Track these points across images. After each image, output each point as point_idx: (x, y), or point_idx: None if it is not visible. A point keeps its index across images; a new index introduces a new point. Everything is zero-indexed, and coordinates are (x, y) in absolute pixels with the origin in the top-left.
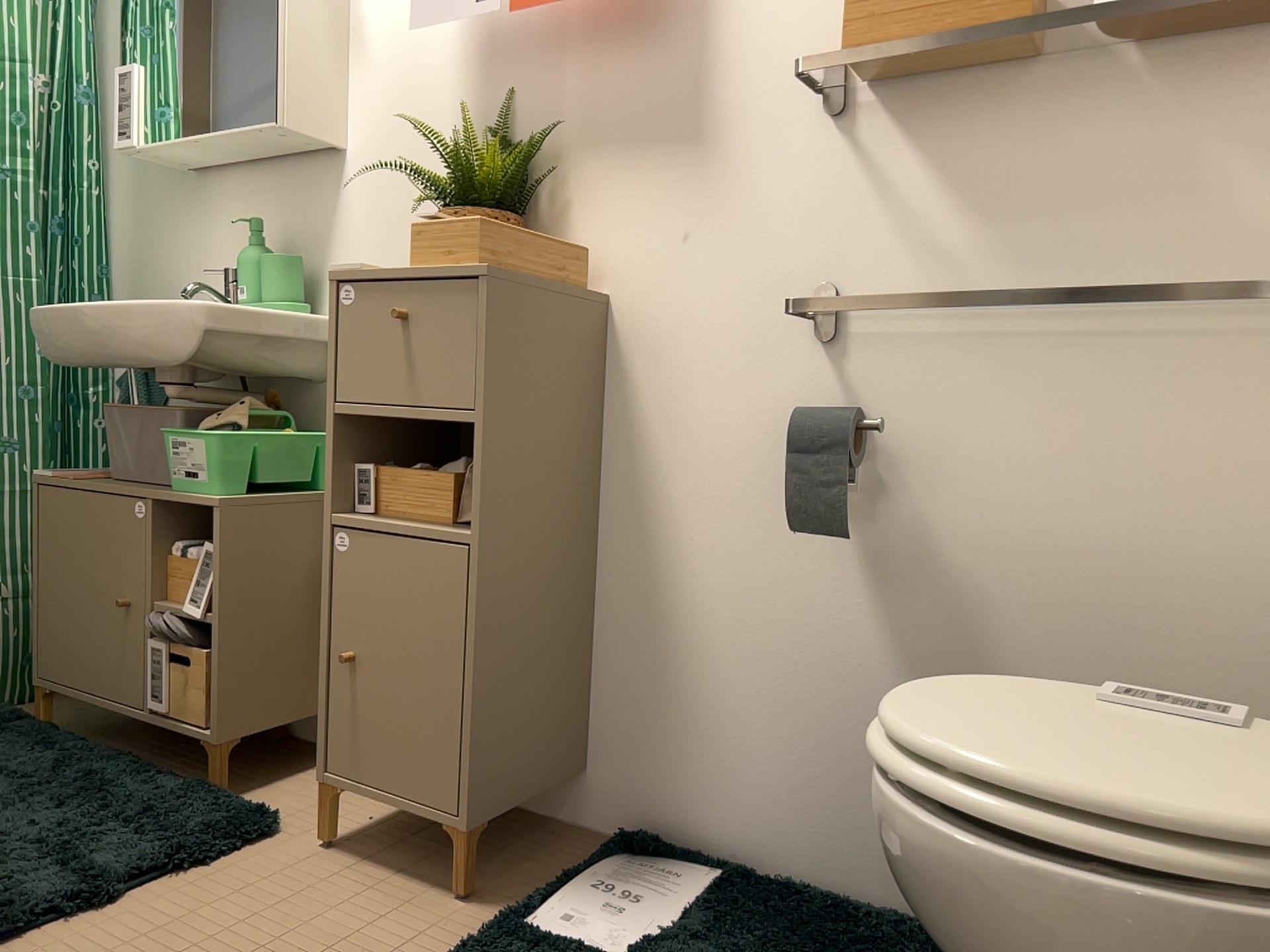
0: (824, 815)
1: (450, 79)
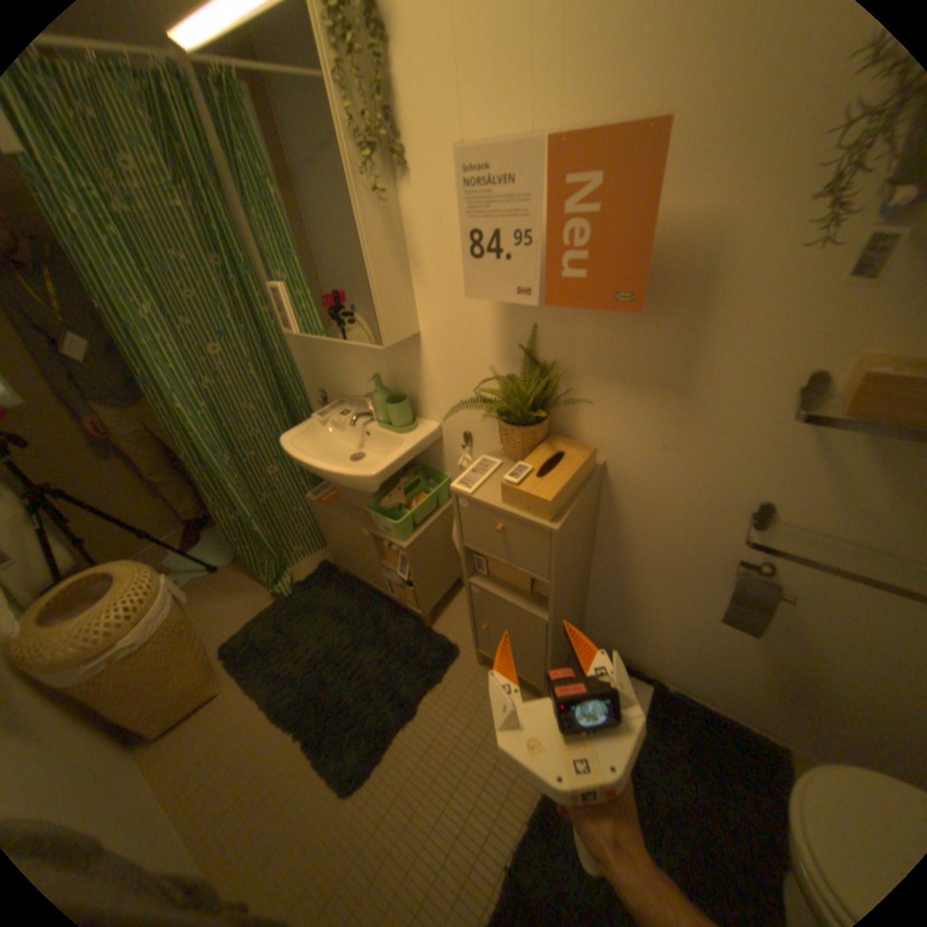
0: (706, 682)
1: (488, 304)
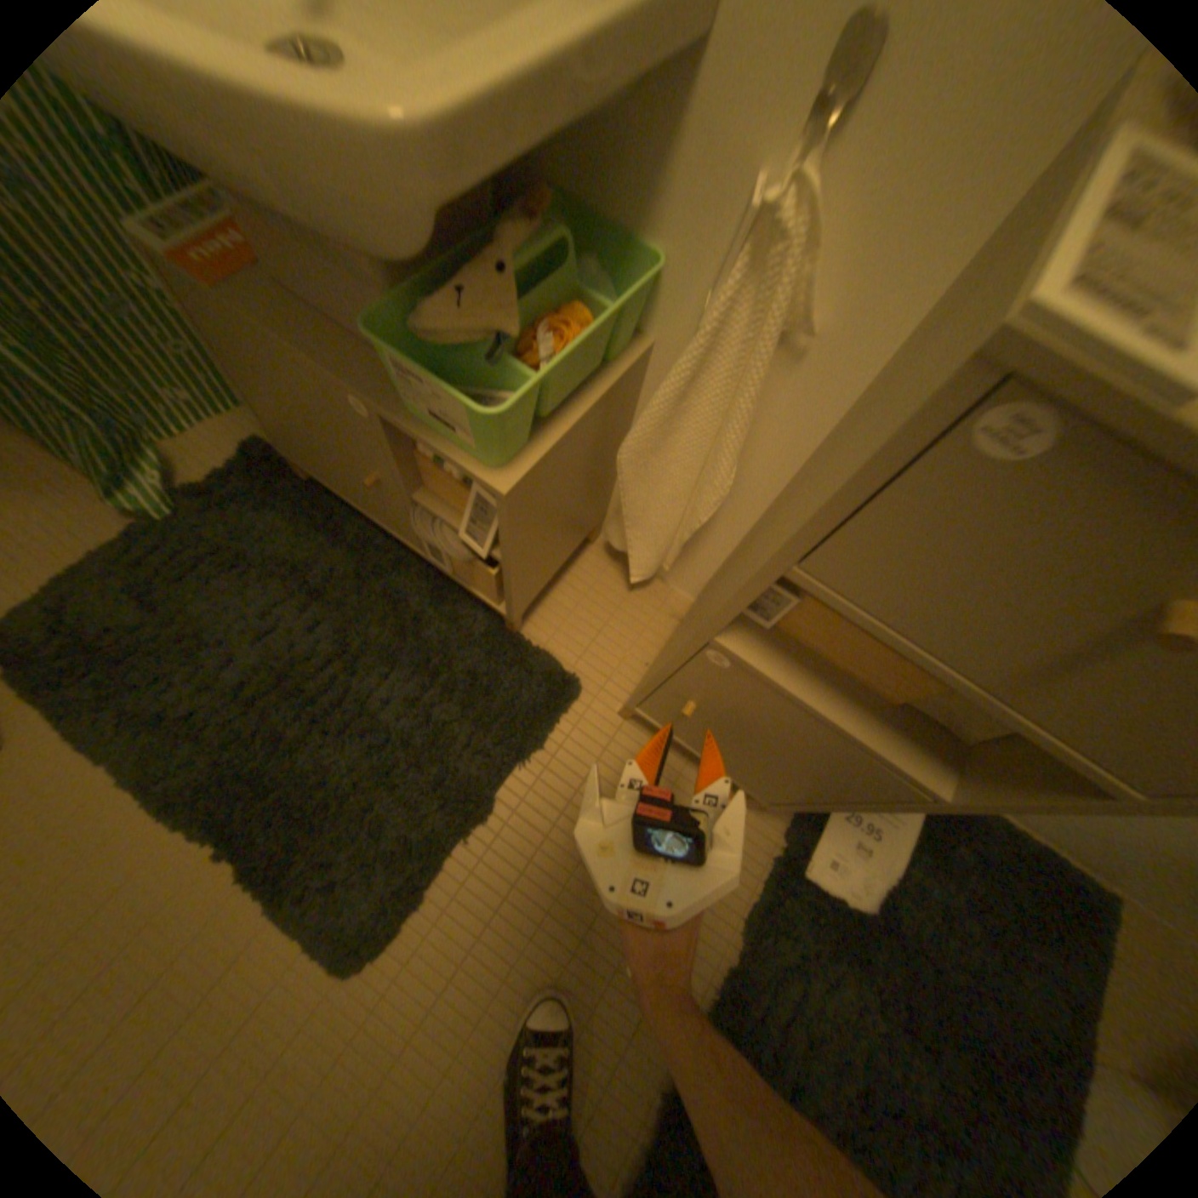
0: None
1: None
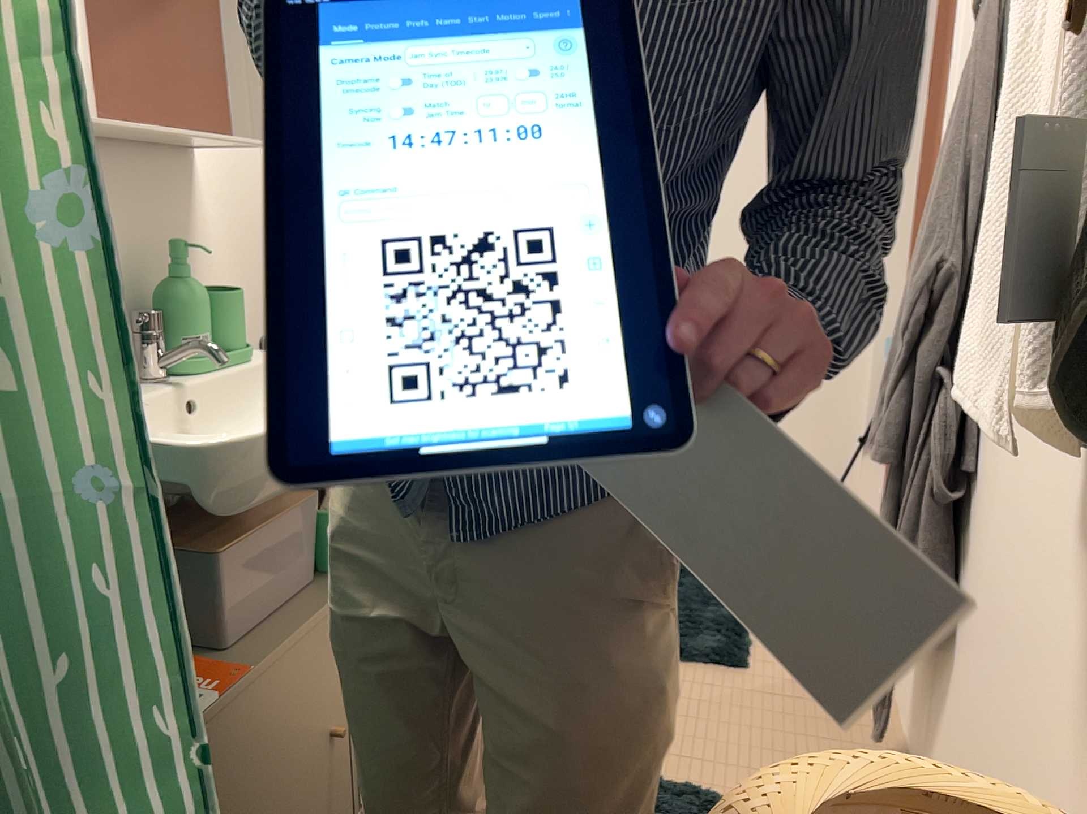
0: None
1: None
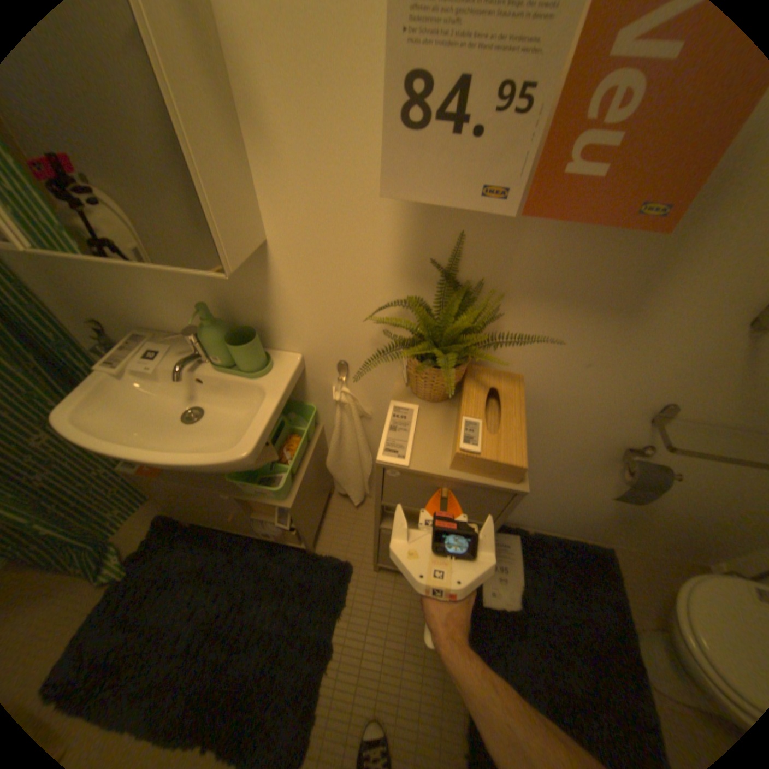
0: (560, 522)
1: (389, 200)
